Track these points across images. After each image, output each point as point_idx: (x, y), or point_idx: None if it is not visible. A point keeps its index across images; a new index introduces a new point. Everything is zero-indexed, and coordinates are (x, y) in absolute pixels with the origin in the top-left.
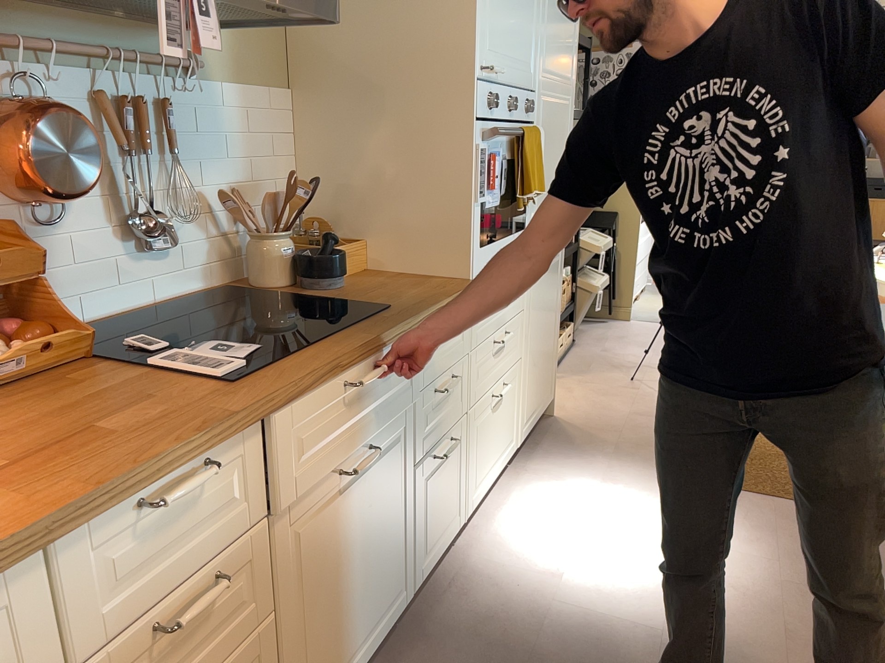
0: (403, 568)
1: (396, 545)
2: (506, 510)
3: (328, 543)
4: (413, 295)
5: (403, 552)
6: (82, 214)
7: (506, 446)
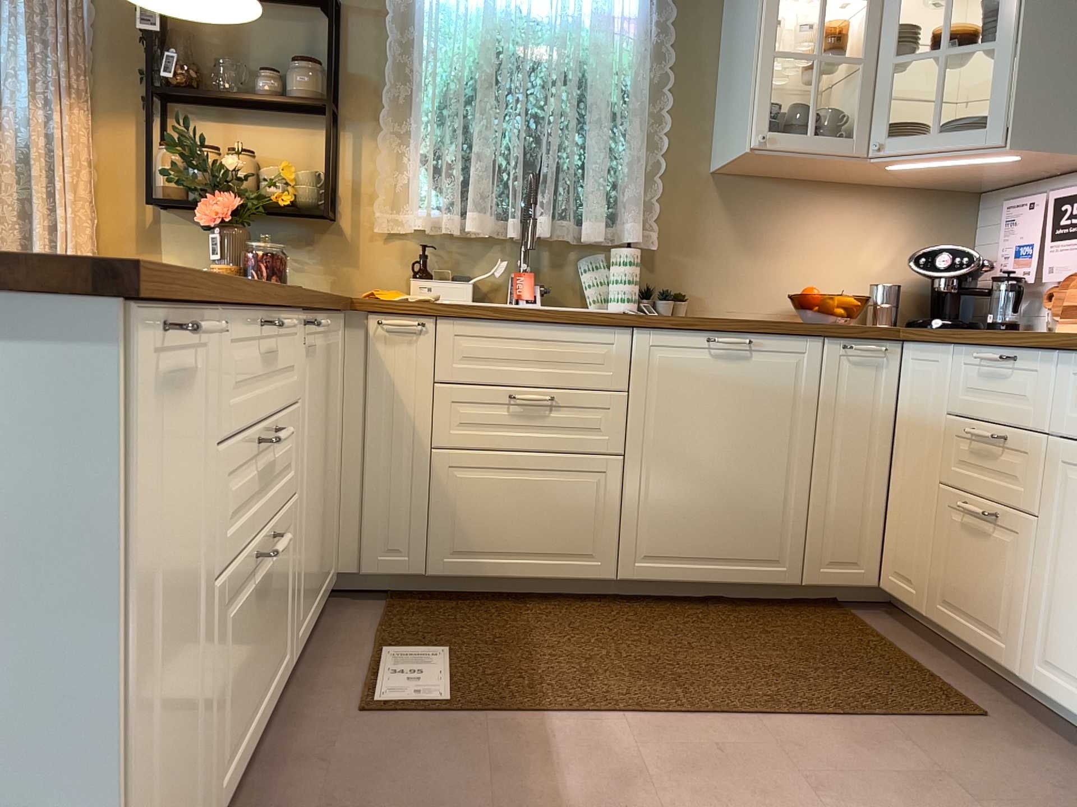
0: None
1: None
2: None
3: None
4: None
5: None
6: None
7: None
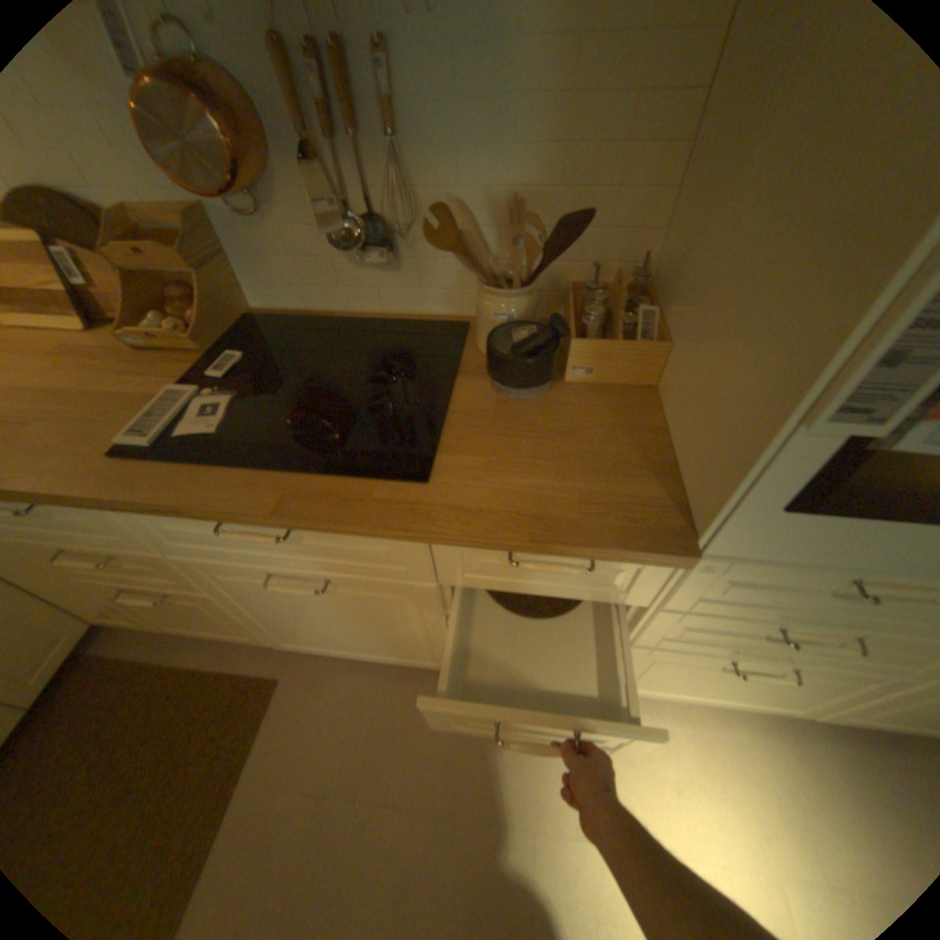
0: (434, 656)
1: (414, 643)
2: (684, 733)
3: (276, 599)
4: (519, 489)
5: (433, 651)
6: (287, 204)
7: (766, 705)
